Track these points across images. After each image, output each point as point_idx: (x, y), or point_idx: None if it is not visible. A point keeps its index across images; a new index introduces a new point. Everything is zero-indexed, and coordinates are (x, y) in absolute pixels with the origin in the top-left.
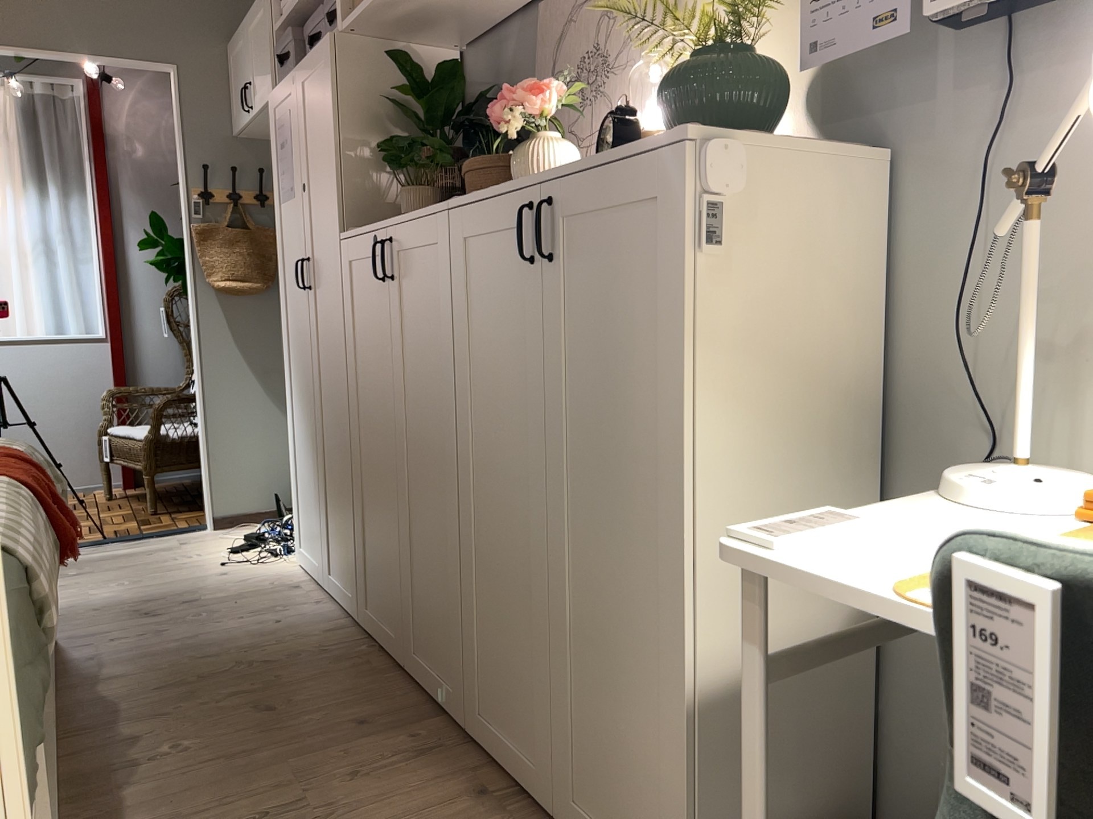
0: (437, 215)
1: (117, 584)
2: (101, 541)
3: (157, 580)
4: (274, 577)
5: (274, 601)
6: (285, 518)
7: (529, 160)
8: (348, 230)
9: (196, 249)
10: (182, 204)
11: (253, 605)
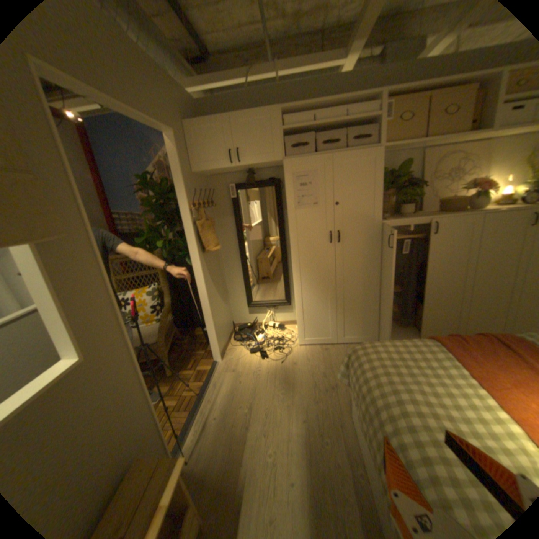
0: (477, 216)
1: (282, 396)
2: (199, 398)
3: (286, 382)
4: (310, 353)
5: (339, 356)
6: (250, 338)
7: (489, 200)
8: (389, 220)
9: (195, 235)
10: (180, 212)
11: (339, 361)
